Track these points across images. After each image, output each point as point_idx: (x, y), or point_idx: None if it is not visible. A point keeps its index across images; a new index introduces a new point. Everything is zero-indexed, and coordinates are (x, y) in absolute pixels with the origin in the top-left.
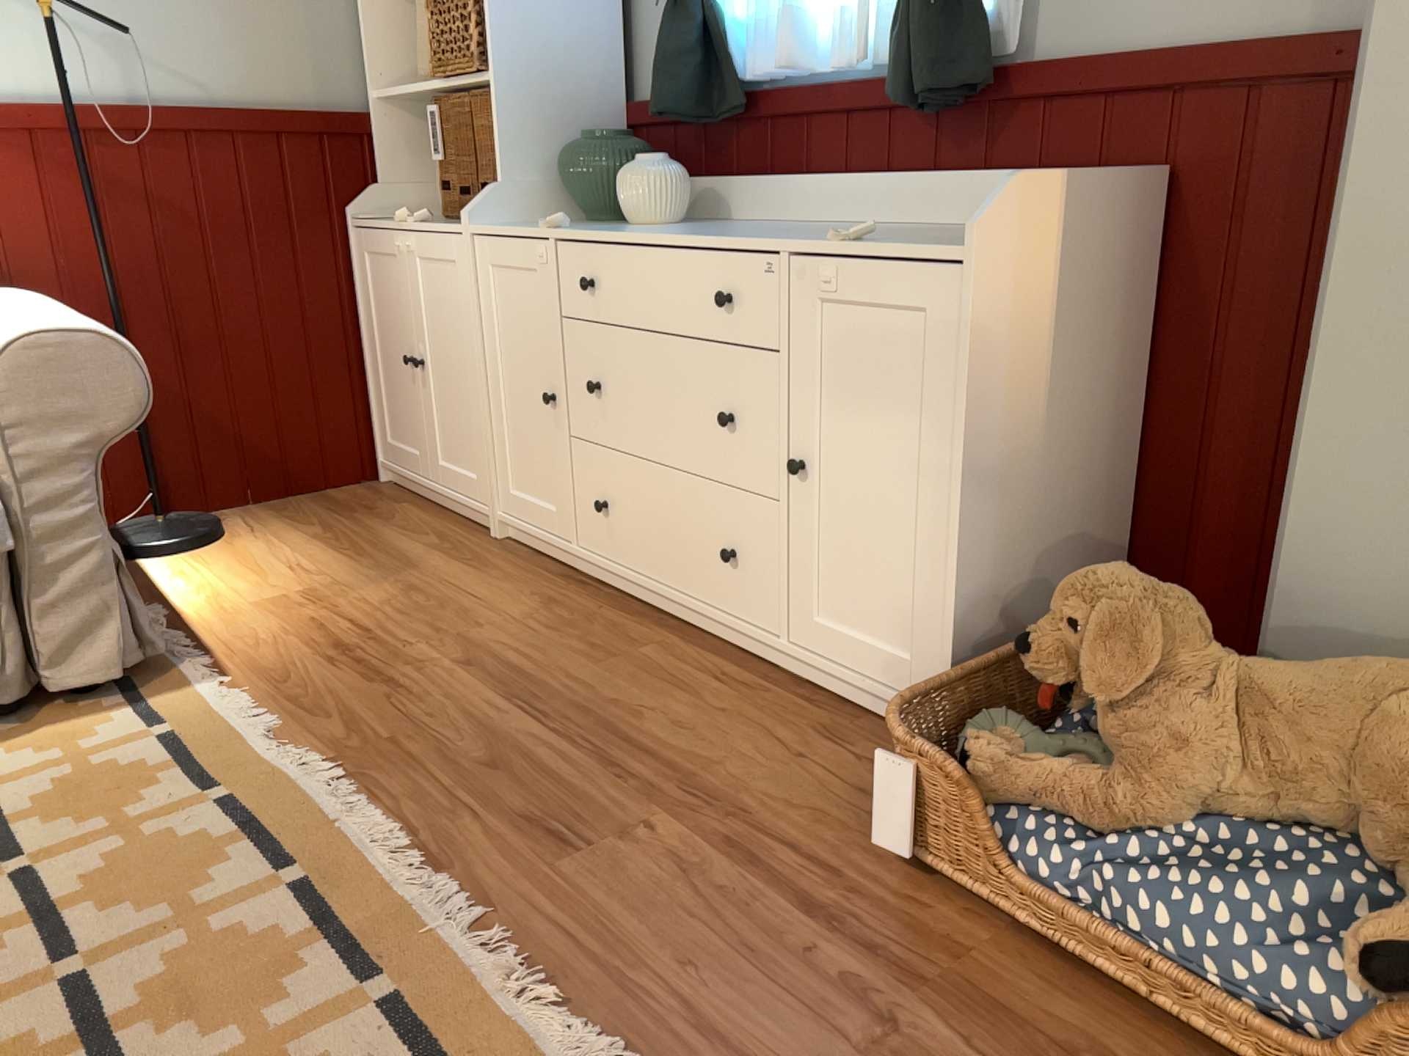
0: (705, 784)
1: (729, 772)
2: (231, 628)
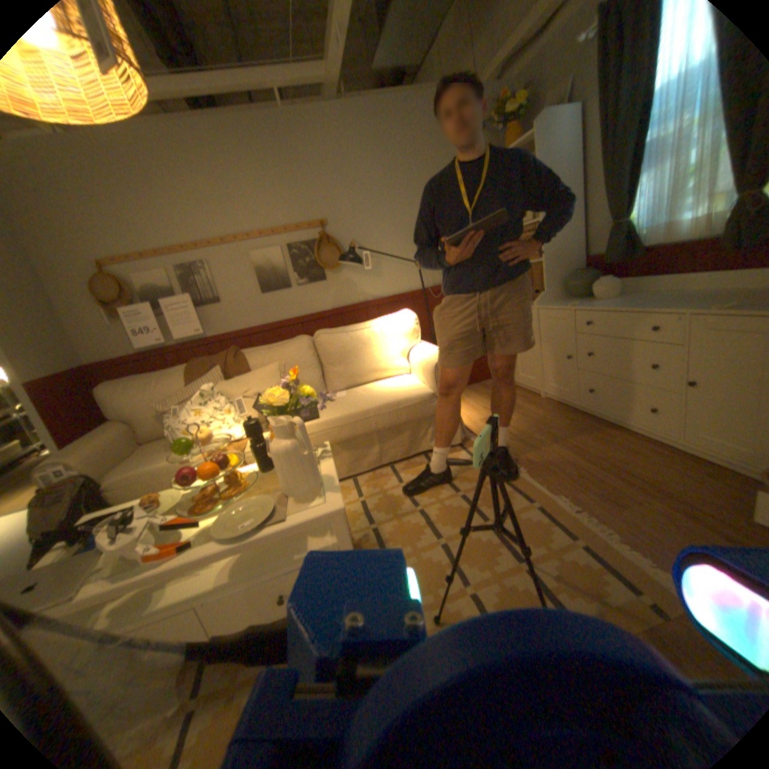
0: (665, 491)
1: (673, 487)
2: (477, 427)
